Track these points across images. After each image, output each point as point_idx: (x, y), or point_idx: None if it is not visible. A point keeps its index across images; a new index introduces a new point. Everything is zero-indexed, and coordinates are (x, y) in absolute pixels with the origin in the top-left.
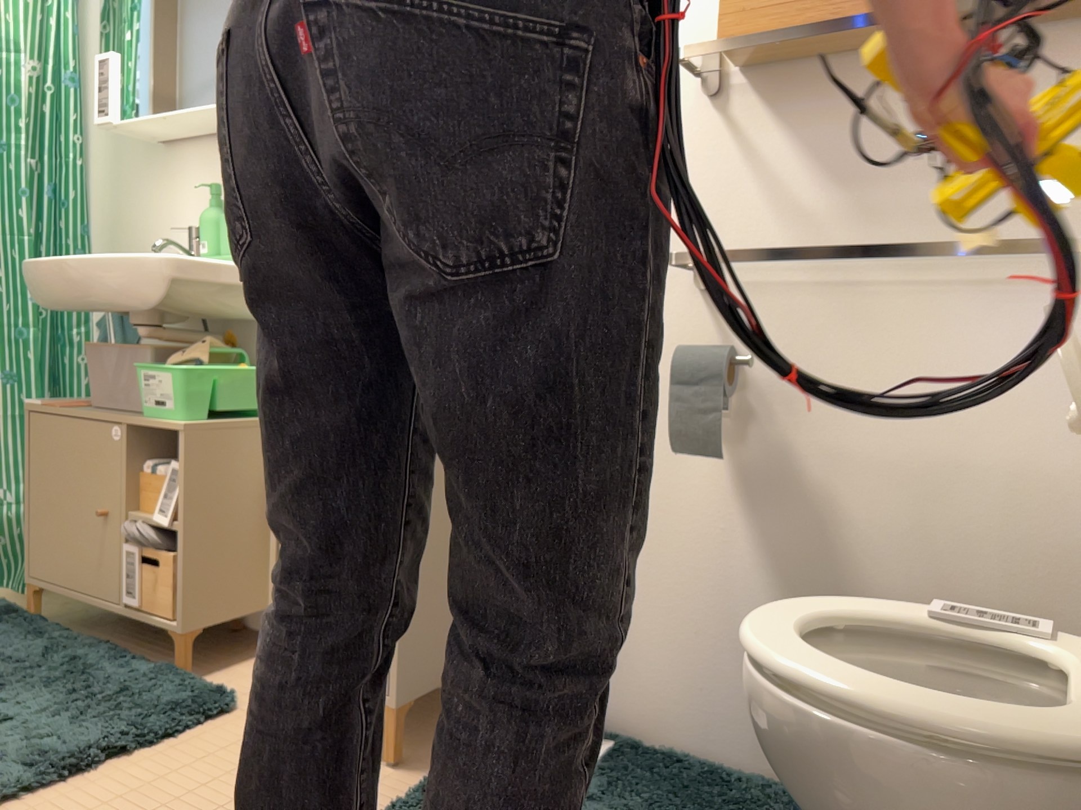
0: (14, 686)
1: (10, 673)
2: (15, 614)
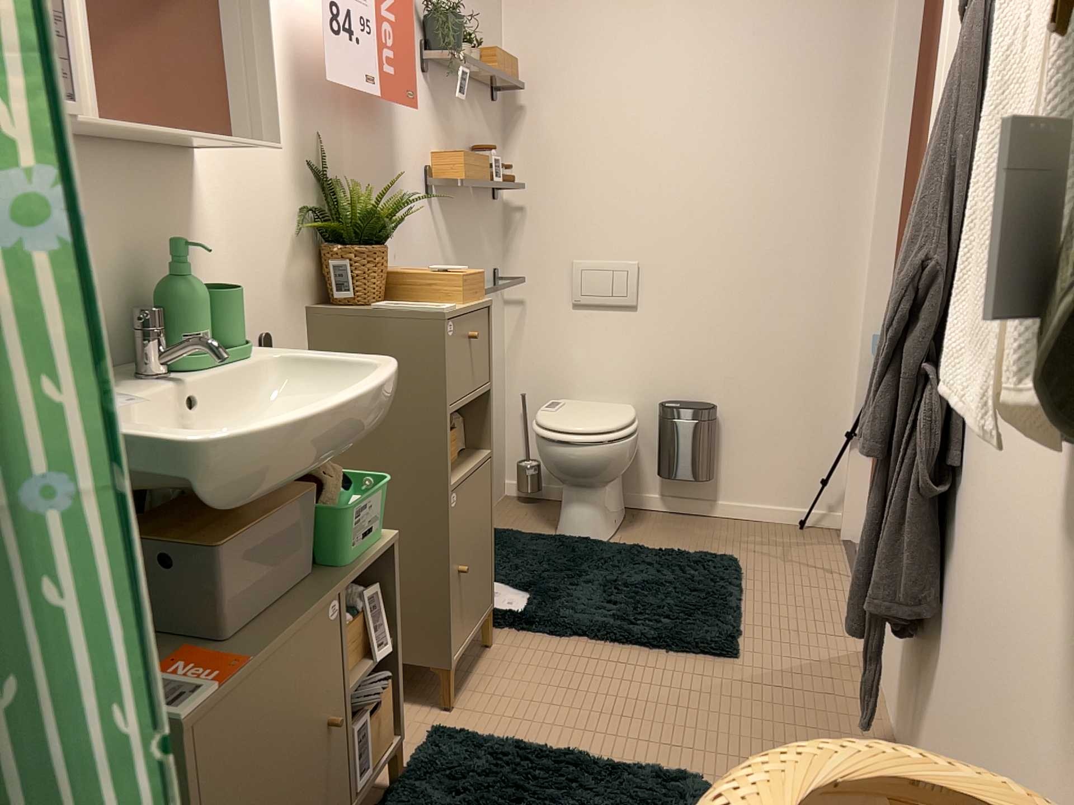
0: None
1: None
2: None
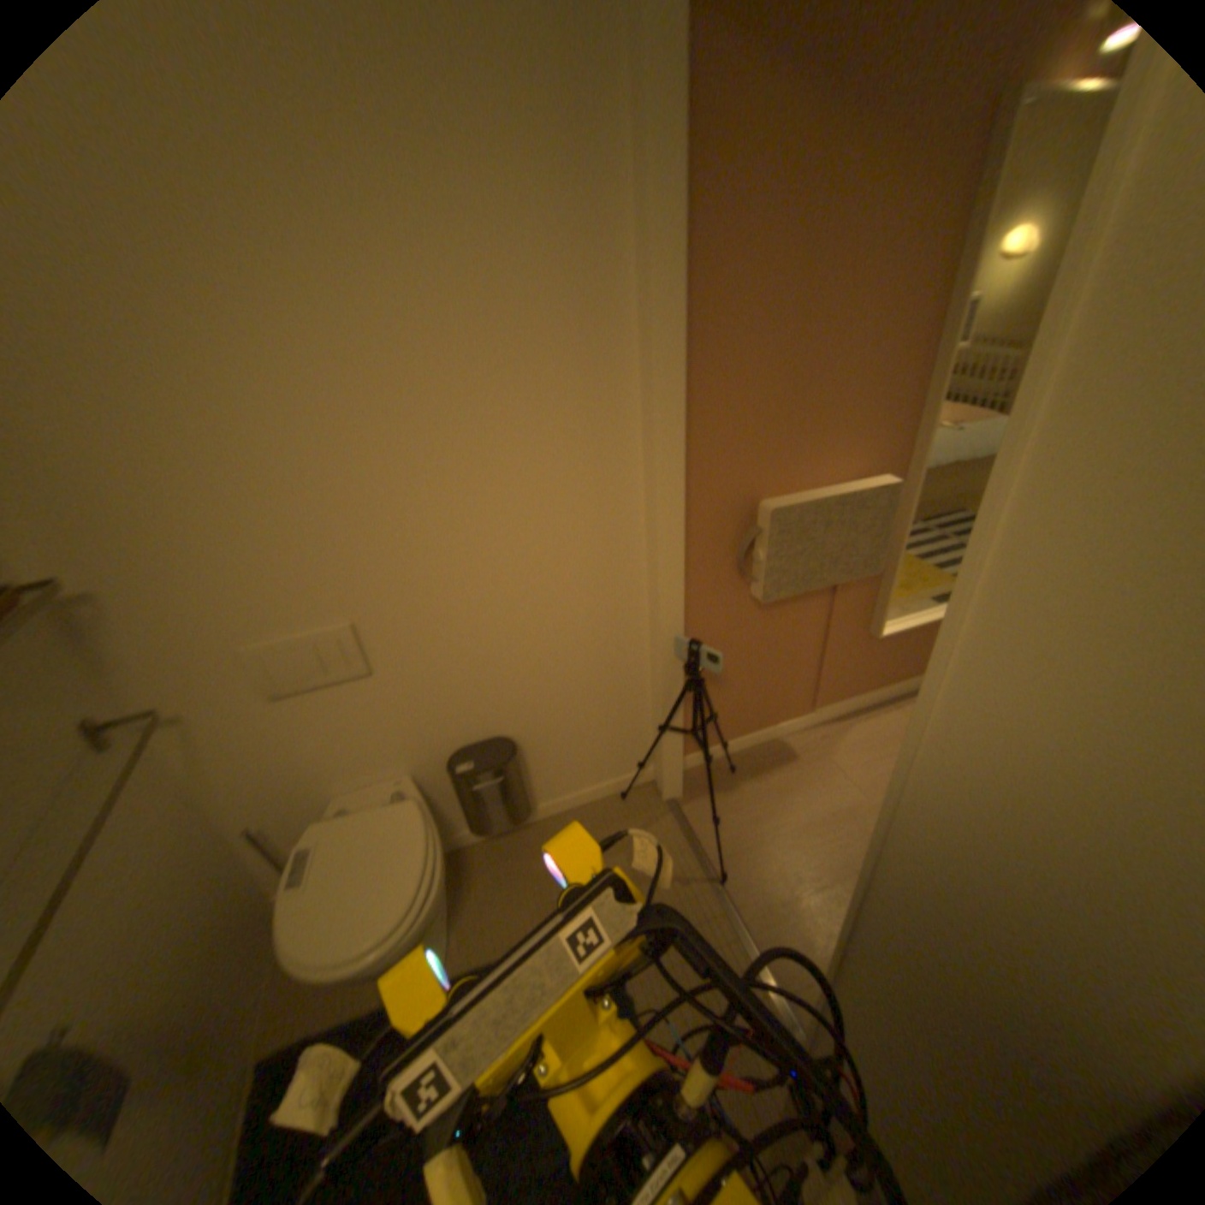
0: None
1: None
2: None
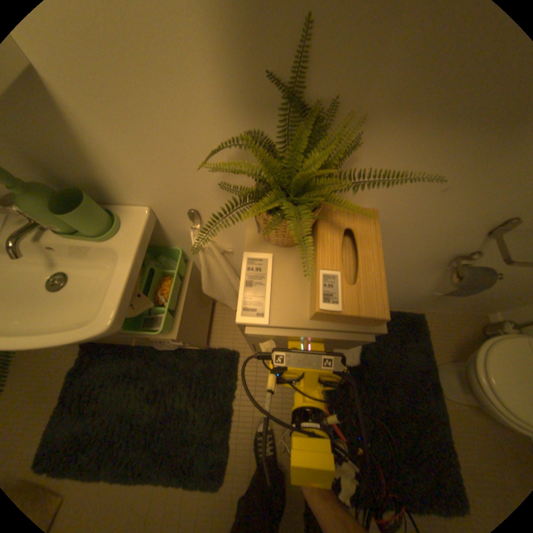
0: (164, 400)
1: (153, 394)
2: (101, 353)
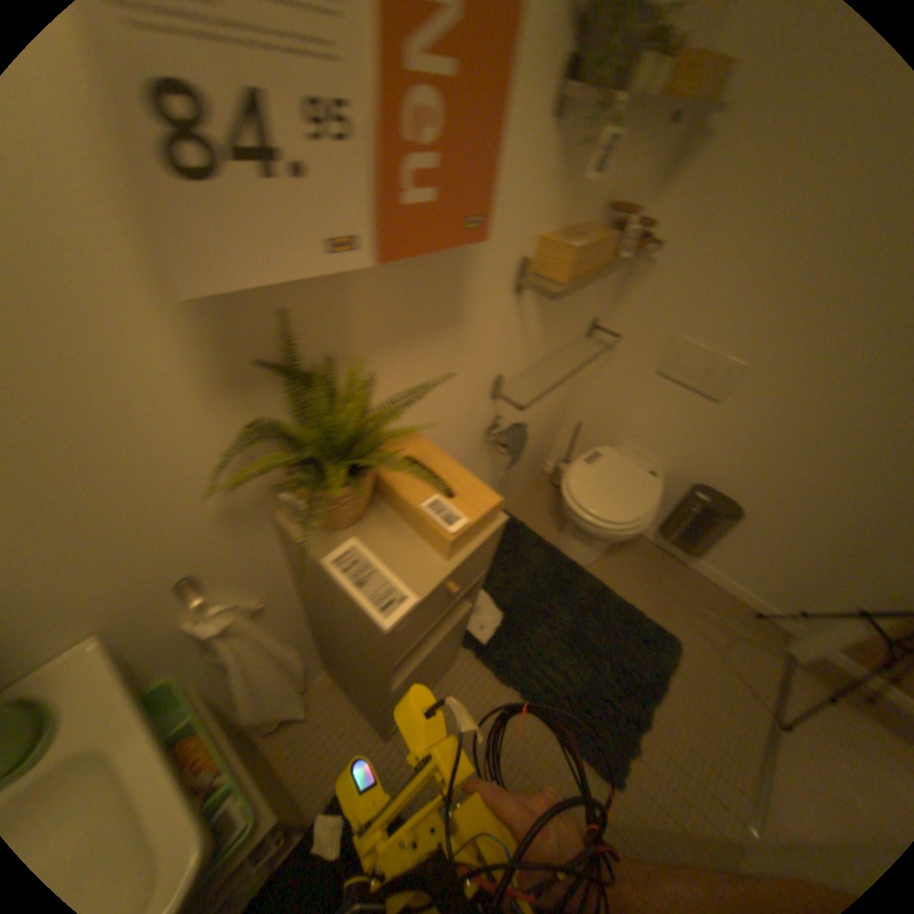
0: None
1: None
2: None
